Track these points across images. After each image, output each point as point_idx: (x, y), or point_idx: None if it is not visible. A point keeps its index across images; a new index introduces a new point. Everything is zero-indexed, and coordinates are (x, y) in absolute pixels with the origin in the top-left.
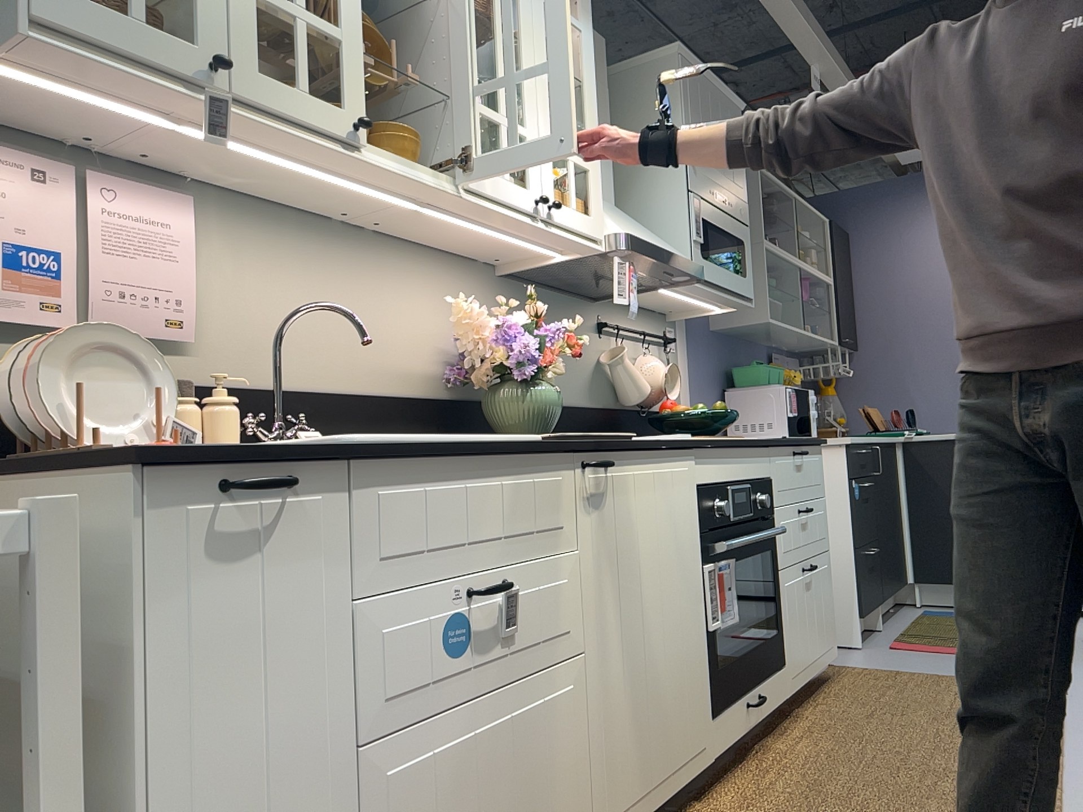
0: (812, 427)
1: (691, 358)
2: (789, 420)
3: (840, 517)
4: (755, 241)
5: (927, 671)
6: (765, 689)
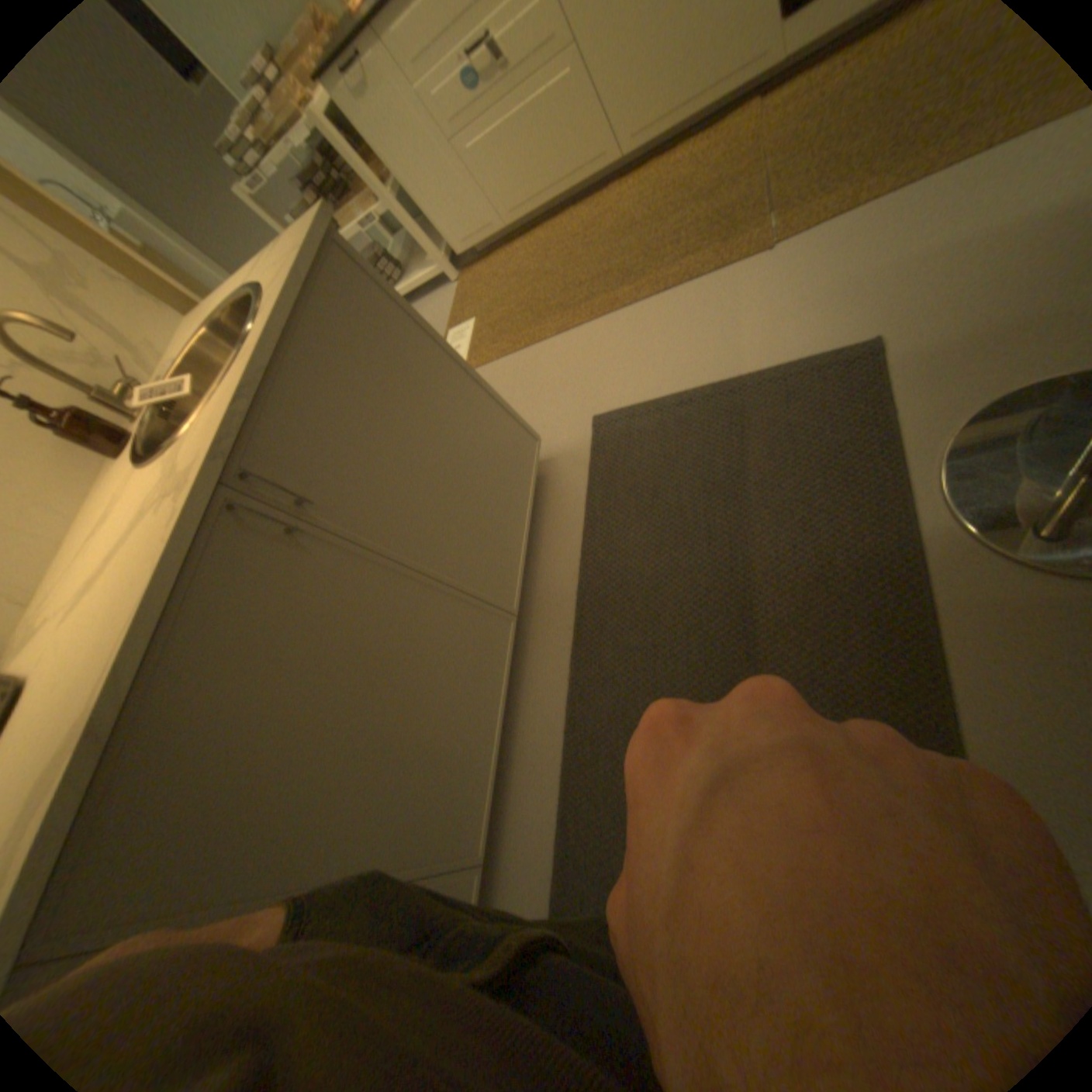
0: None
1: None
2: None
3: None
4: None
5: None
6: None
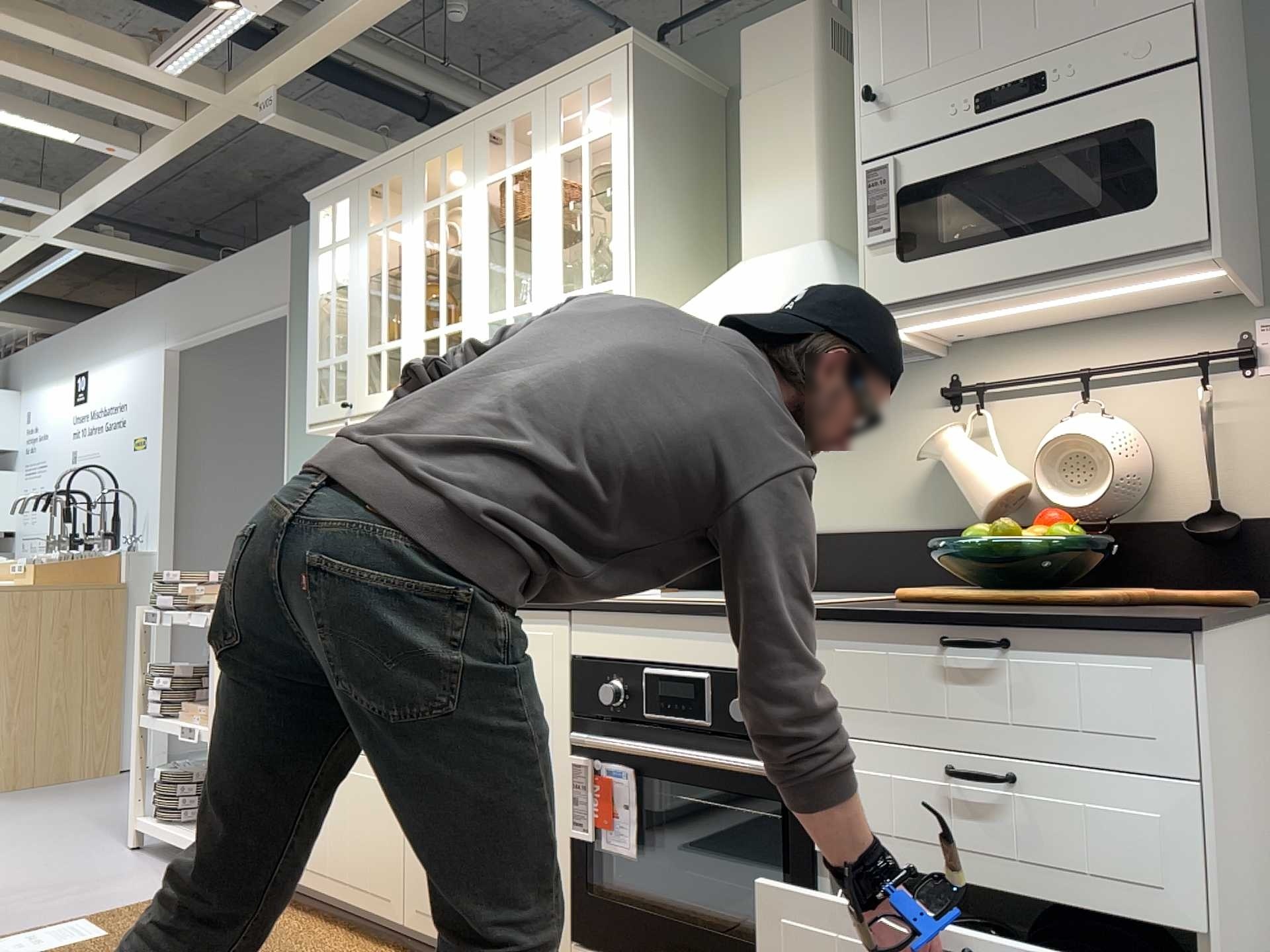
0: None
1: None
2: None
3: None
4: None
5: None
6: None
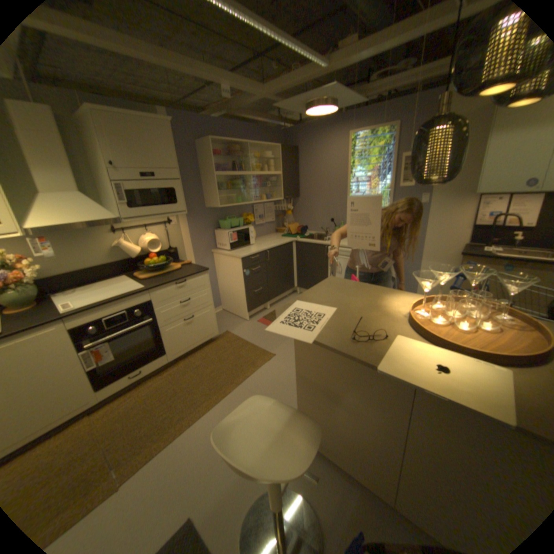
0: (249, 242)
1: (187, 223)
2: (231, 243)
3: (241, 281)
4: (212, 172)
5: (247, 339)
6: (144, 368)
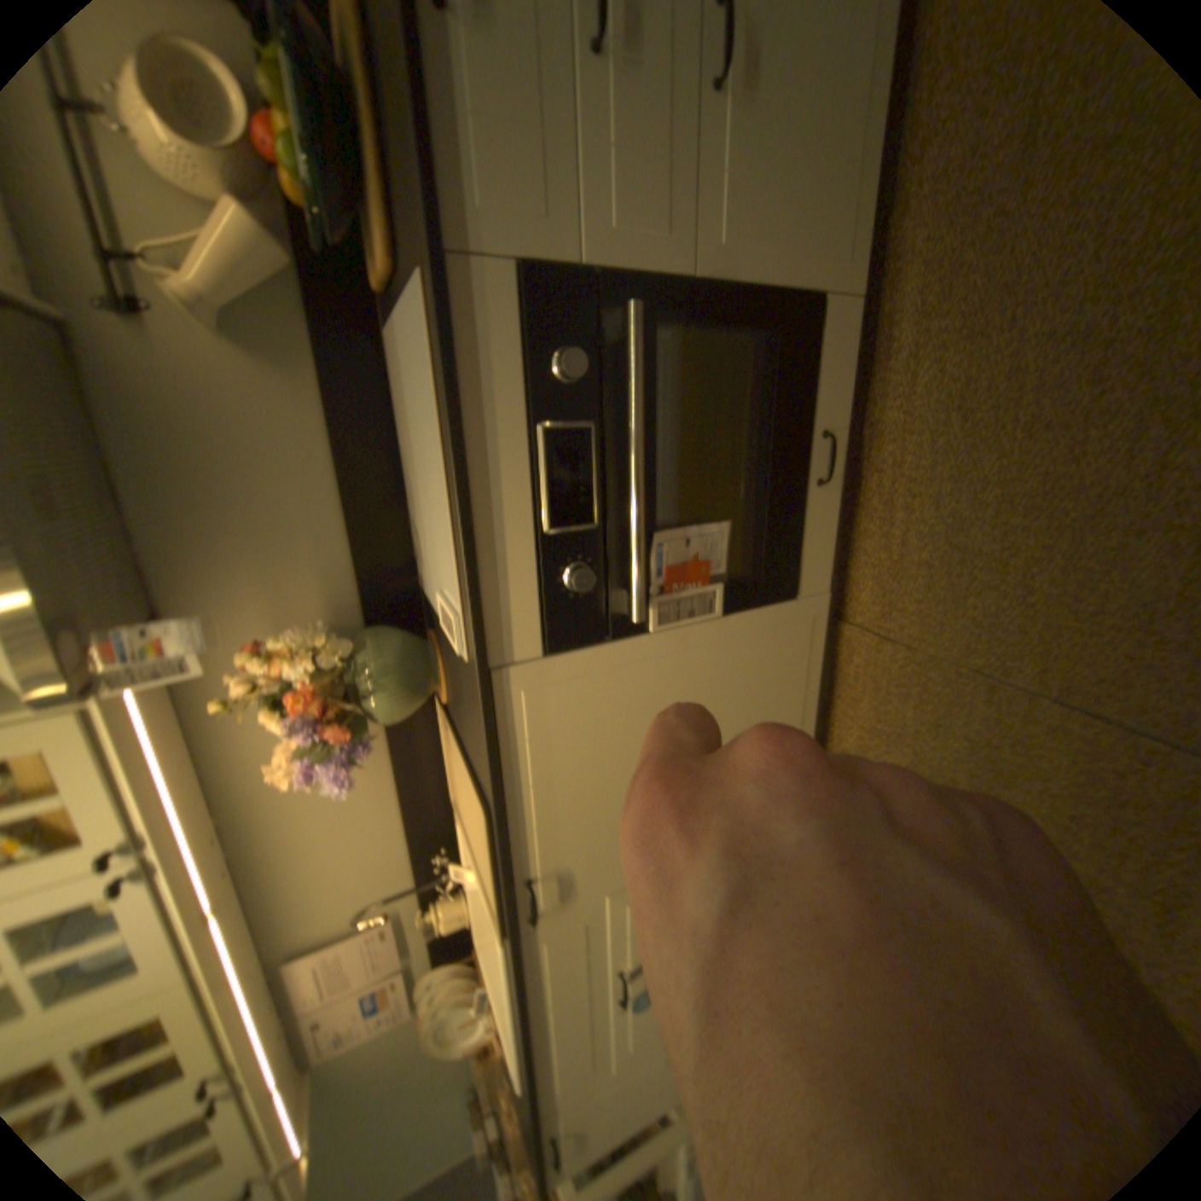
0: None
1: None
2: None
3: None
4: None
5: None
6: (827, 410)
